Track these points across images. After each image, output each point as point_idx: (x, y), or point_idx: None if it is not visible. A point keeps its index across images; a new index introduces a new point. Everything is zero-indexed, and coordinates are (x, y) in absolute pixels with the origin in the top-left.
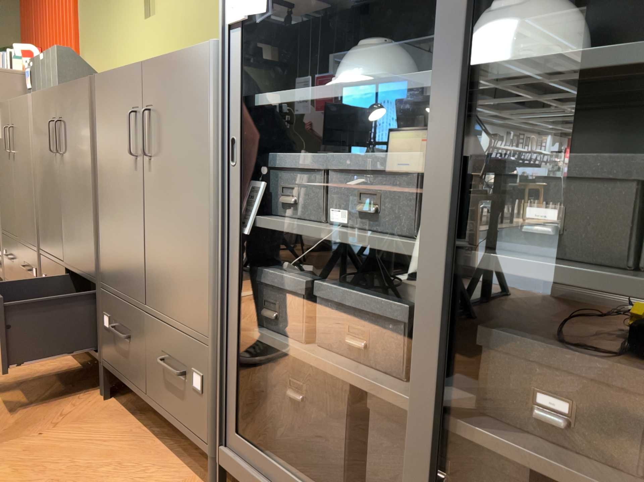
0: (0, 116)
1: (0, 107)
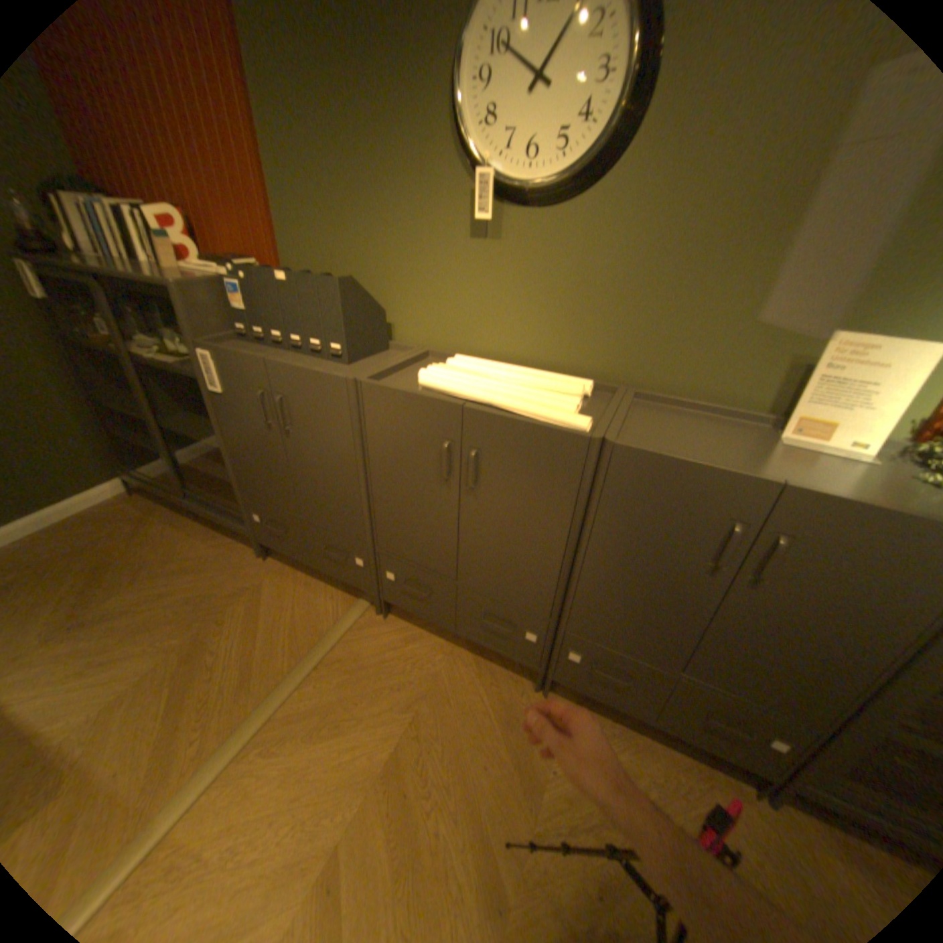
0: (229, 366)
1: (226, 354)
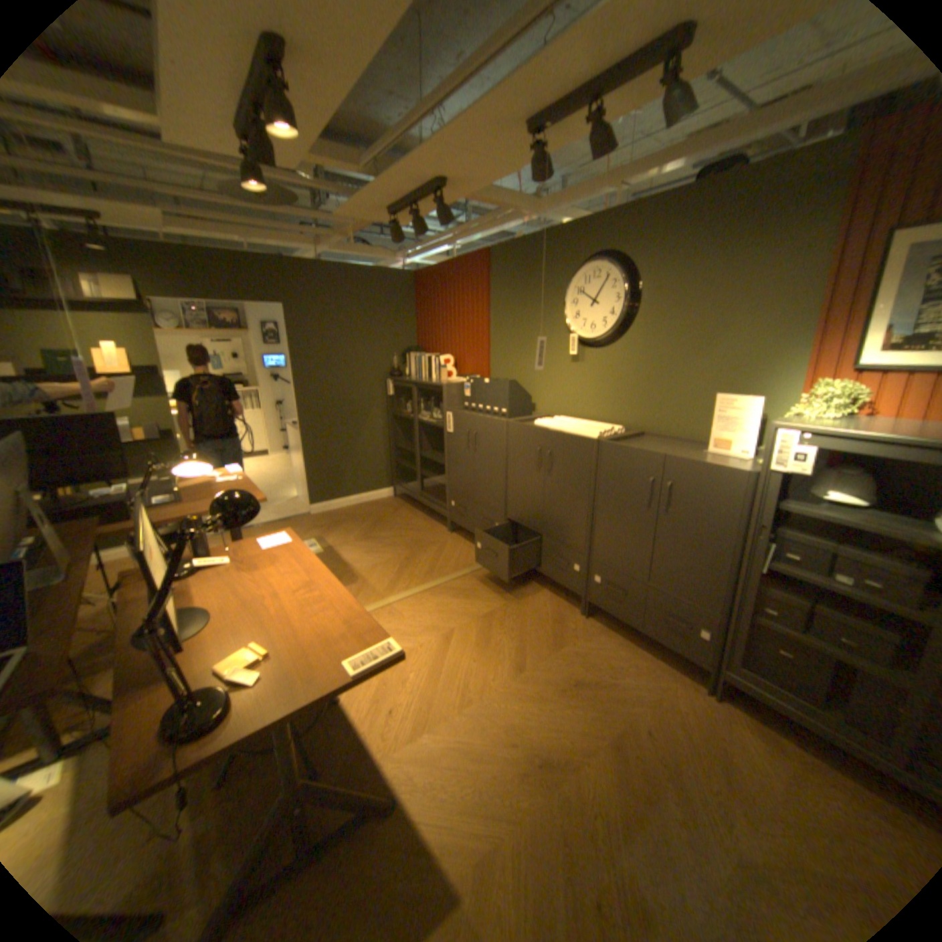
0: (457, 419)
1: (457, 414)
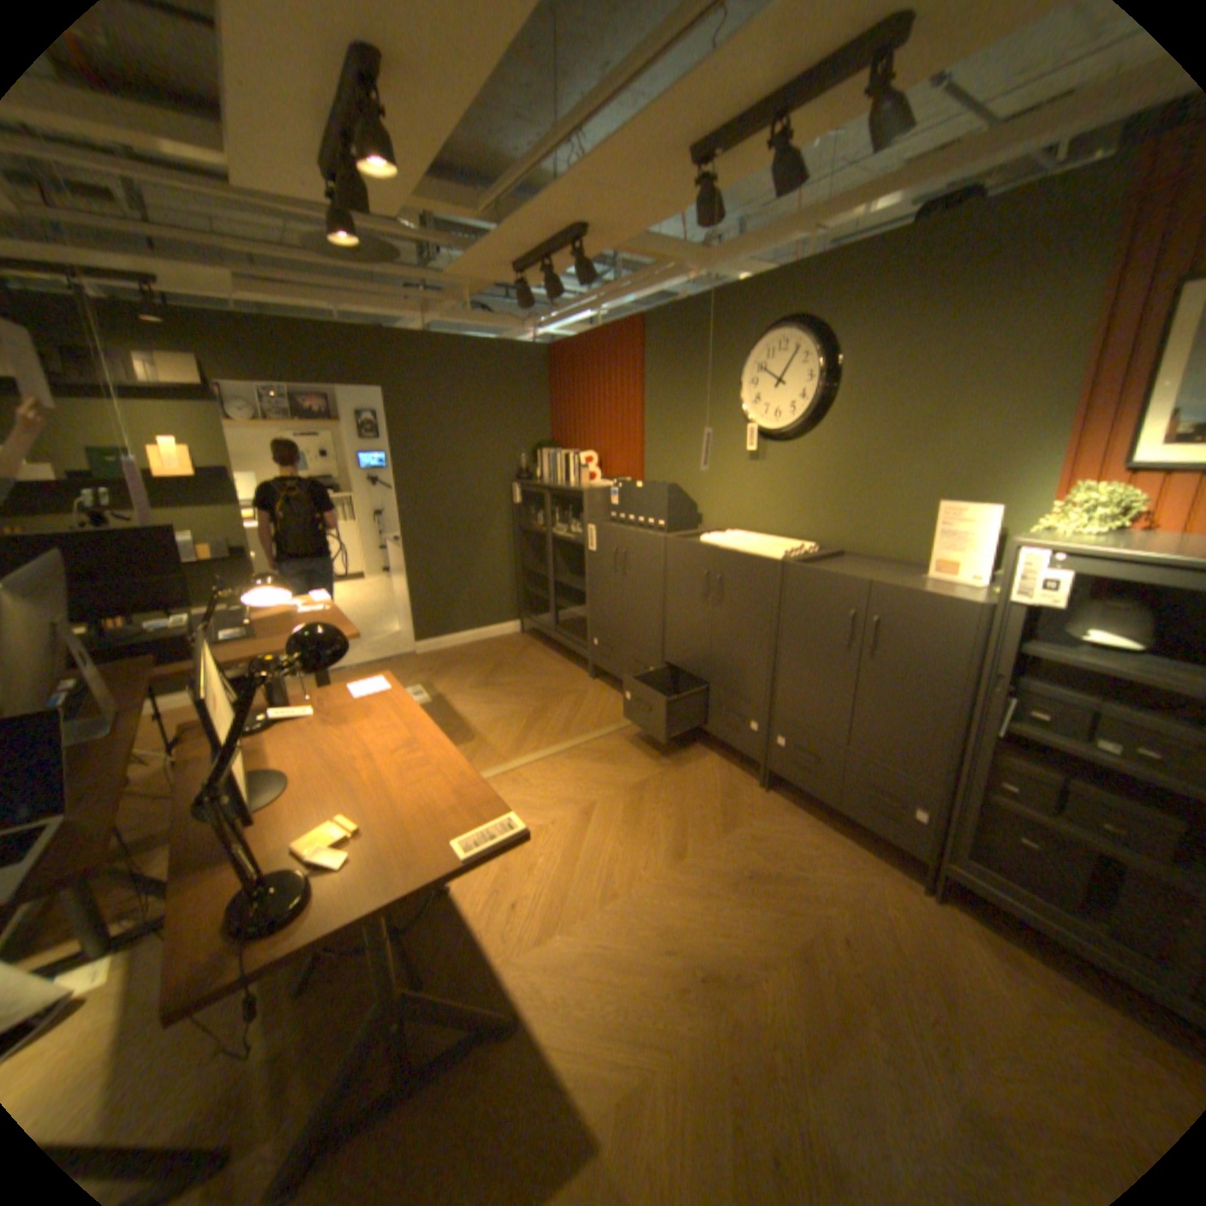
0: (602, 534)
1: (602, 527)
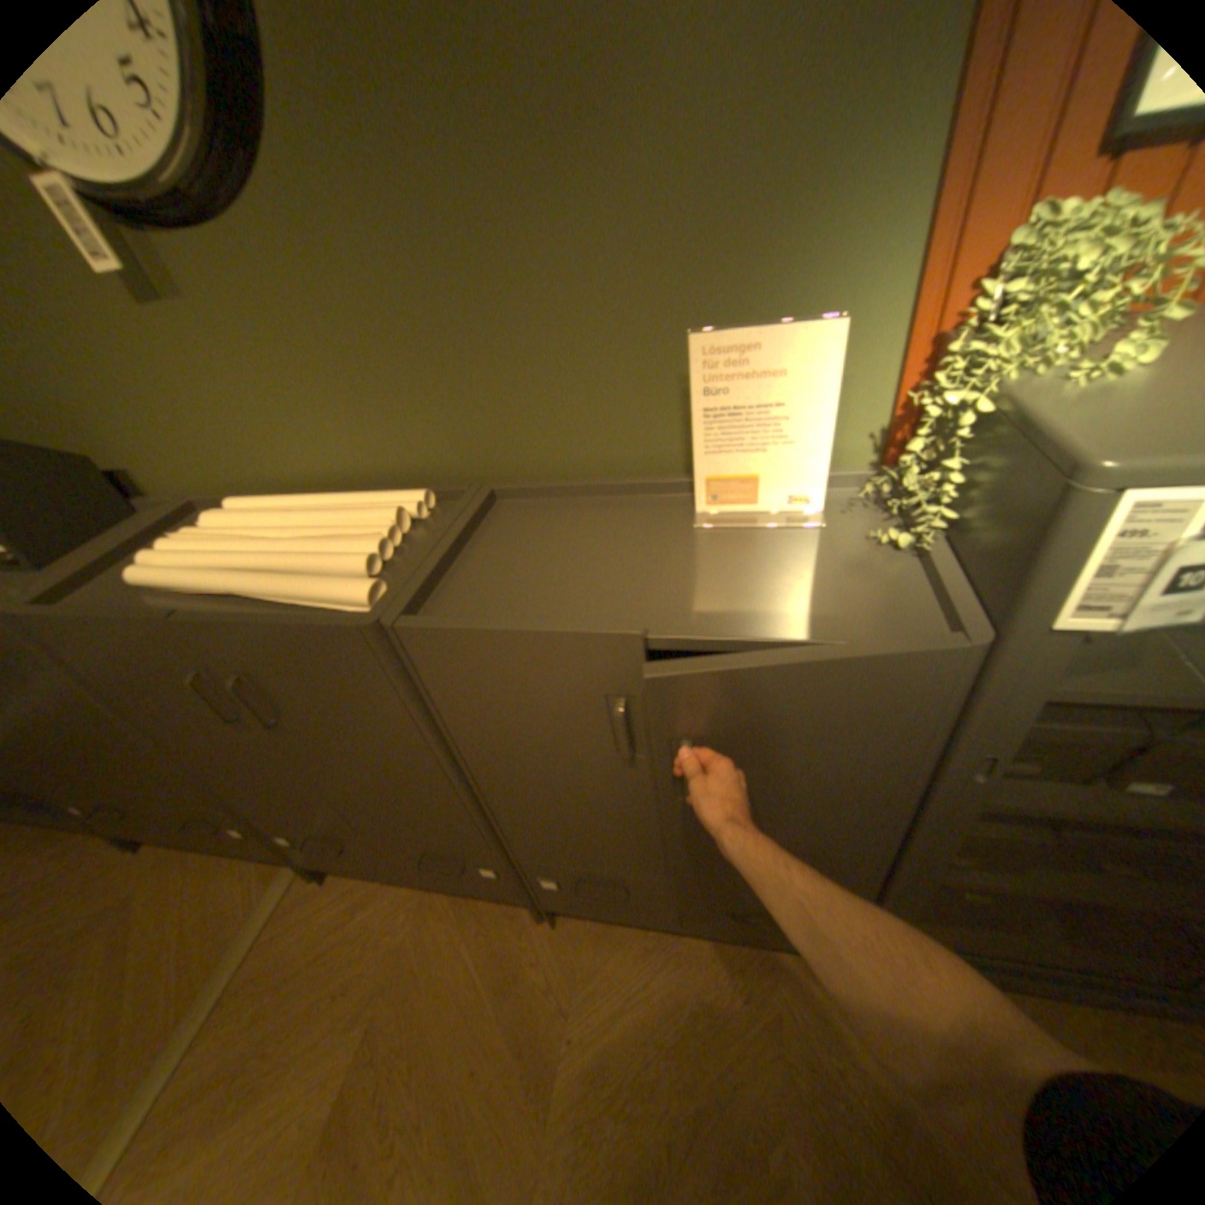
0: None
1: None
